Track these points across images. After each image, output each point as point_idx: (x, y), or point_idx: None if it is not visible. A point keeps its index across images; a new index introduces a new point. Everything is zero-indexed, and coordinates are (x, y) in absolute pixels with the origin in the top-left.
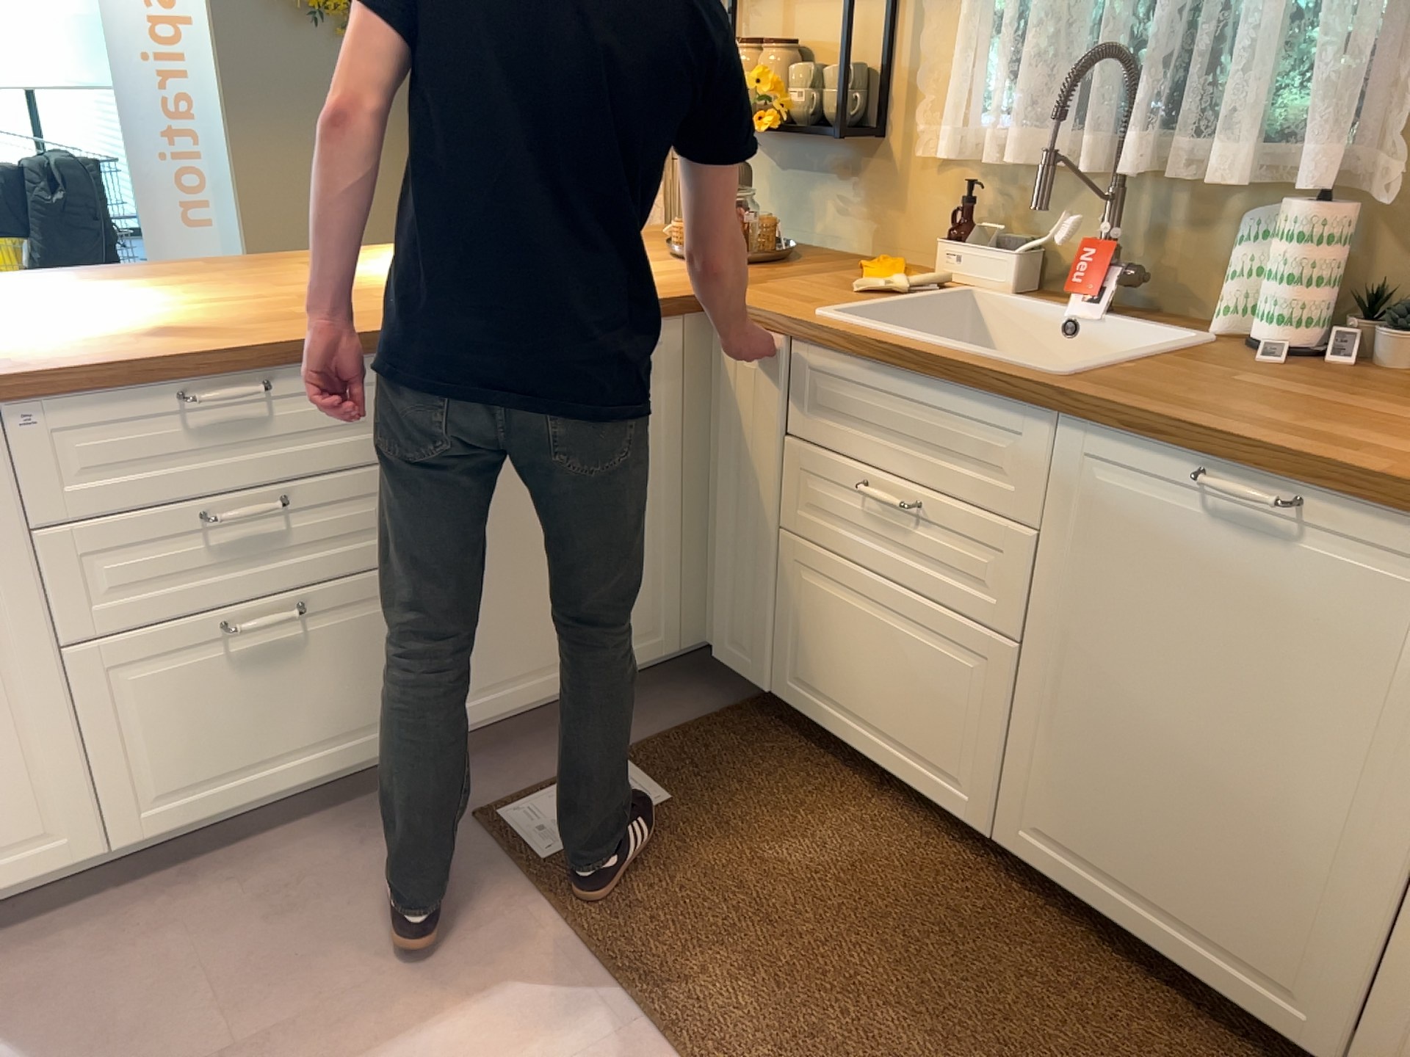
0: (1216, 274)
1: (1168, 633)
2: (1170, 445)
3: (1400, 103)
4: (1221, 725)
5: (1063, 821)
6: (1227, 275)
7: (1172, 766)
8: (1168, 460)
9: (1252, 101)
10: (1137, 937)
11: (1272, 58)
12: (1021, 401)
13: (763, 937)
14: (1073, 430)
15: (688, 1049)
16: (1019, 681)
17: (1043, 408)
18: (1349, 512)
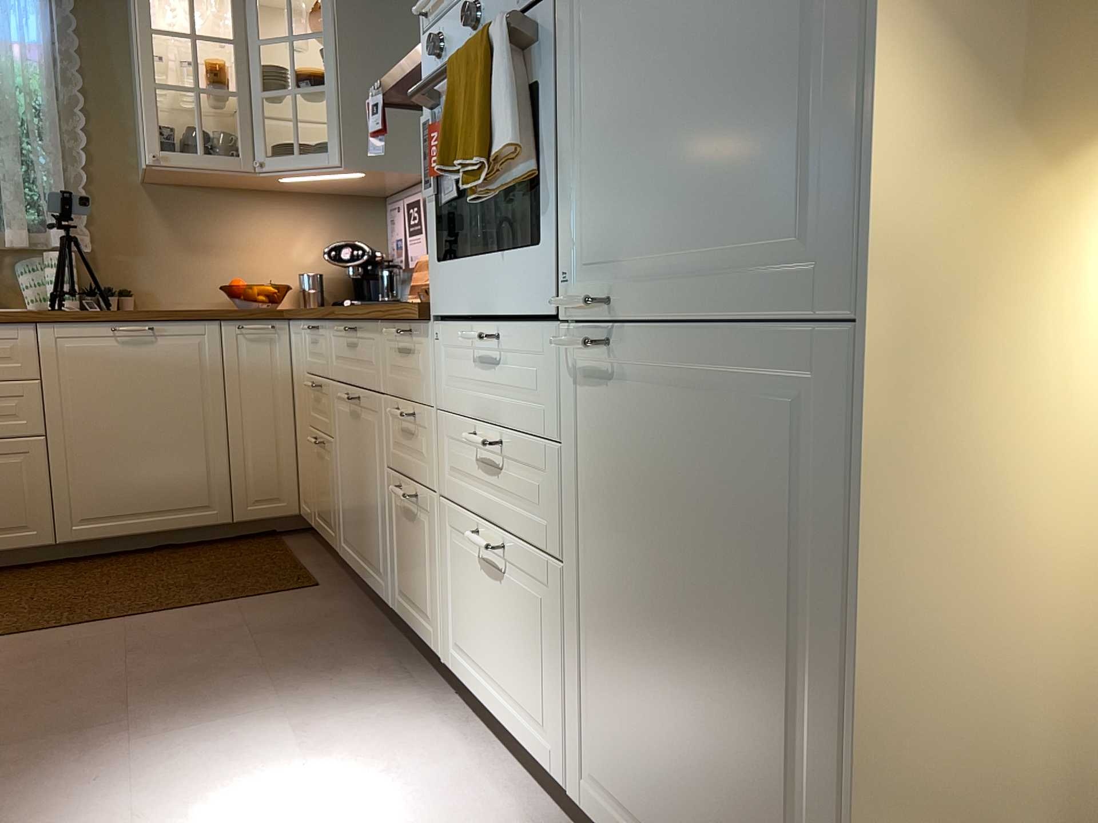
0: (11, 290)
1: (118, 395)
2: (97, 321)
3: (74, 216)
4: (150, 420)
5: (94, 505)
6: (25, 287)
7: (137, 448)
8: (96, 328)
9: (22, 212)
10: (145, 533)
11: (22, 195)
12: (17, 322)
13: (1, 612)
14: (46, 329)
15: (35, 630)
16: (48, 455)
17: (29, 322)
18: (168, 325)
